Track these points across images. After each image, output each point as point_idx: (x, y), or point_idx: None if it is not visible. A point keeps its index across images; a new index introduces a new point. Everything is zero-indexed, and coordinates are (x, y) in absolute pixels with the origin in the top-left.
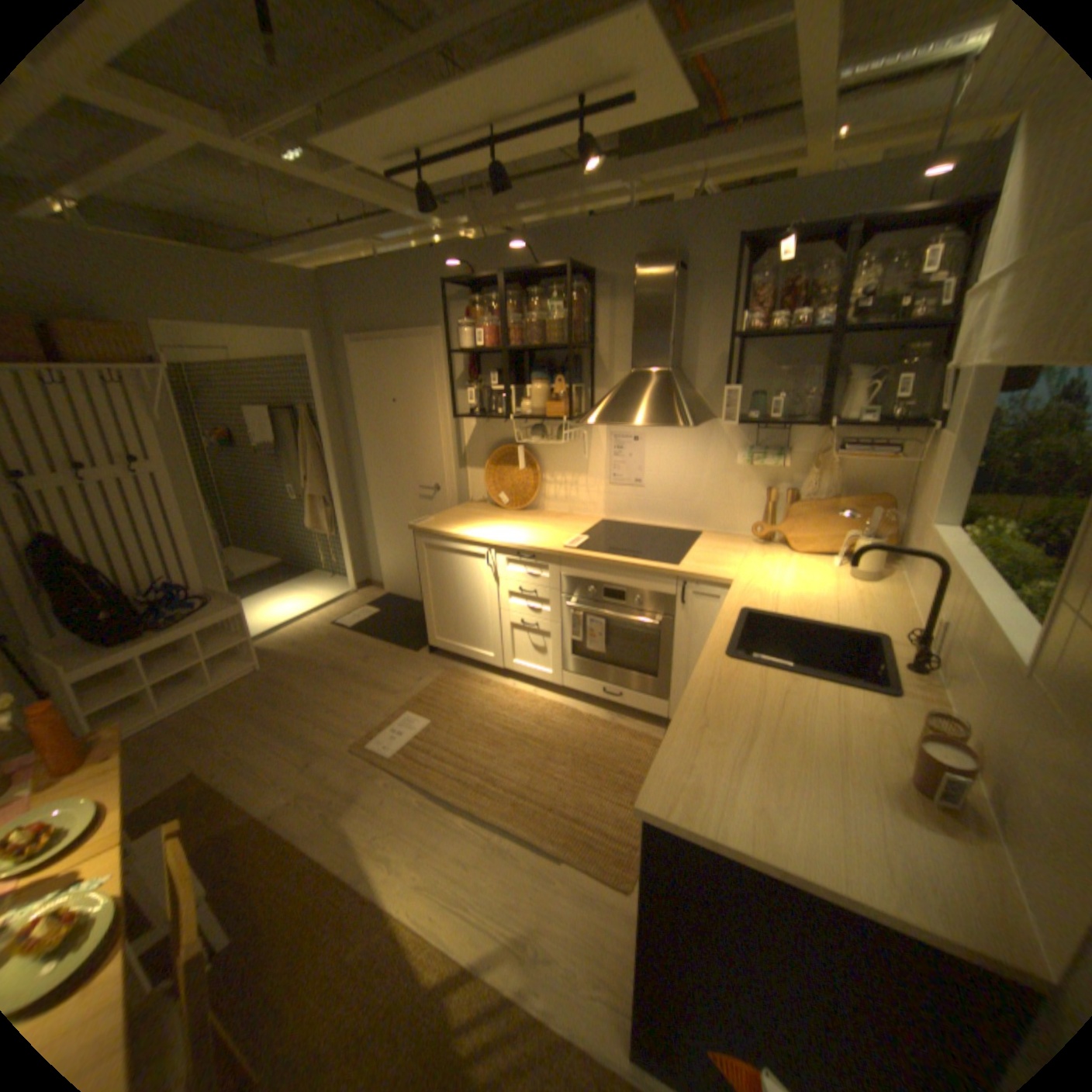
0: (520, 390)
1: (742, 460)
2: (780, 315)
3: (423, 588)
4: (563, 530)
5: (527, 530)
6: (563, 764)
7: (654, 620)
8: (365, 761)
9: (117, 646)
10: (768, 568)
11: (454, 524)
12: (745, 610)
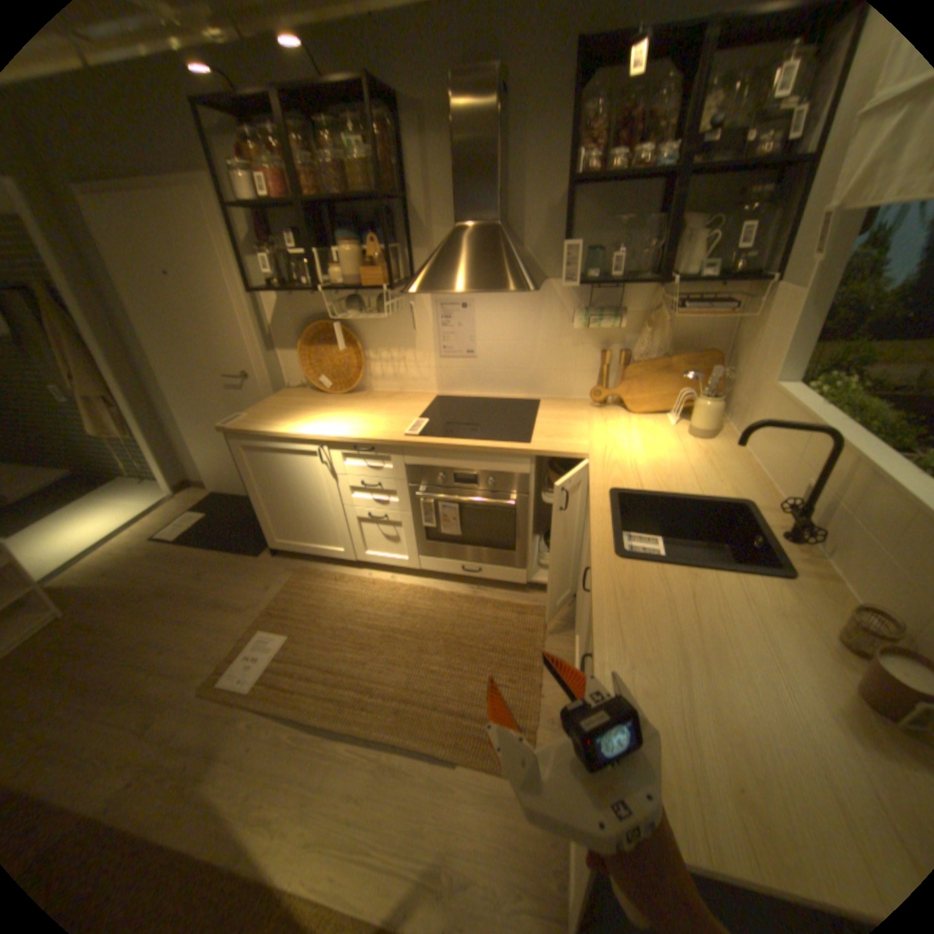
0: (325, 254)
1: (578, 324)
2: (621, 153)
3: (251, 492)
4: (400, 413)
5: (359, 417)
6: (436, 653)
7: (509, 500)
8: (220, 702)
9: None
10: (615, 435)
11: (274, 418)
12: (613, 491)
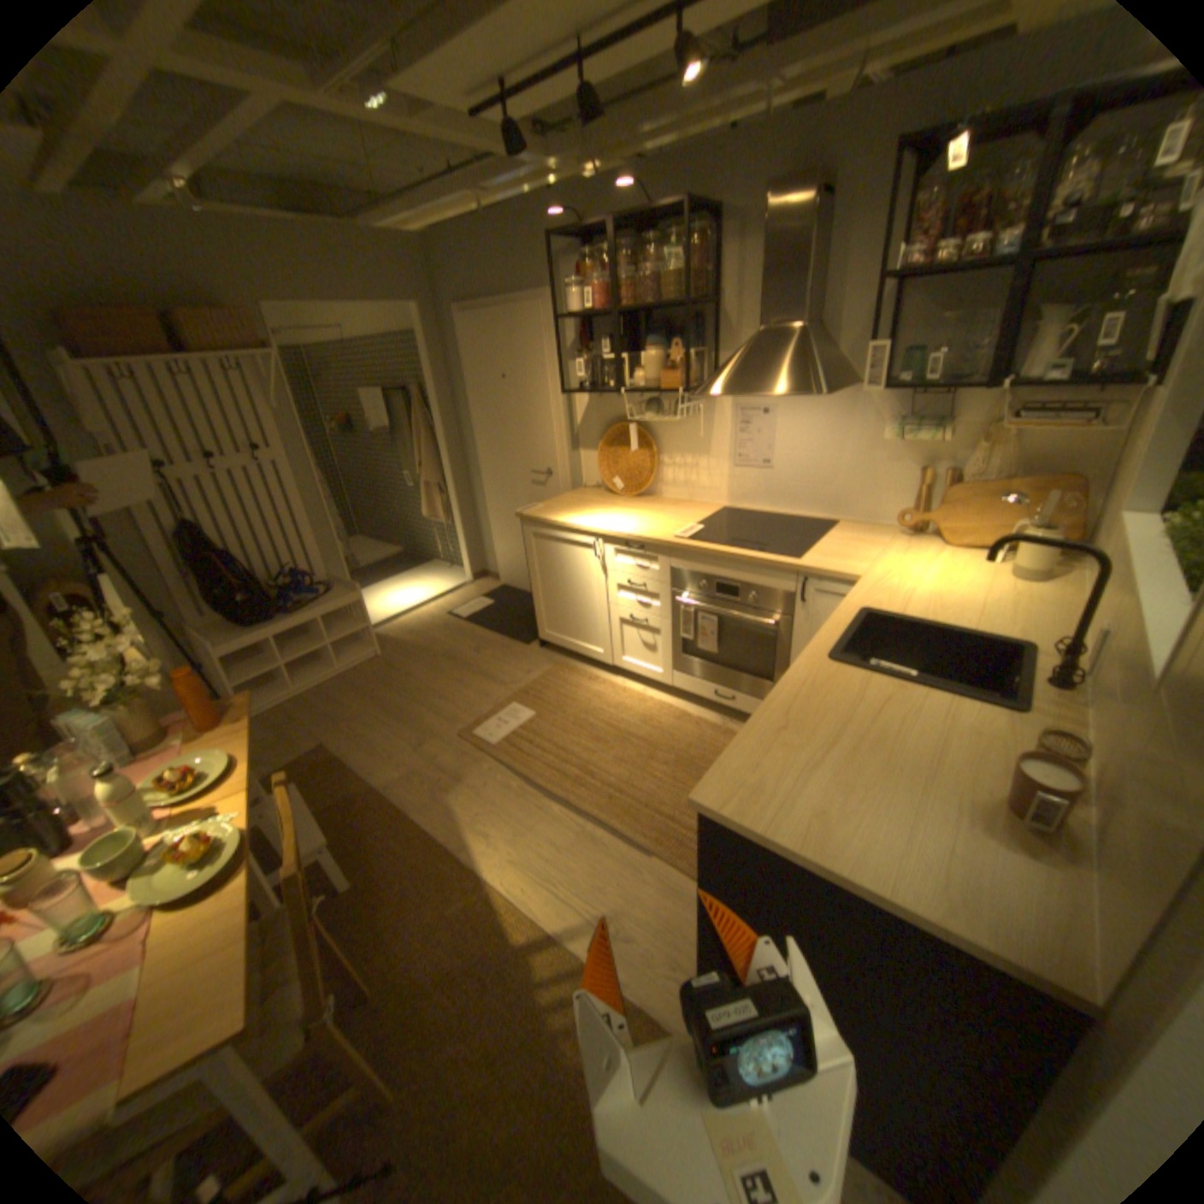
0: (636, 358)
1: (892, 434)
2: (948, 244)
3: (533, 579)
4: (678, 518)
5: (638, 518)
6: (664, 763)
7: (770, 620)
8: (472, 745)
9: (254, 626)
10: (909, 563)
11: (562, 511)
12: (865, 610)
